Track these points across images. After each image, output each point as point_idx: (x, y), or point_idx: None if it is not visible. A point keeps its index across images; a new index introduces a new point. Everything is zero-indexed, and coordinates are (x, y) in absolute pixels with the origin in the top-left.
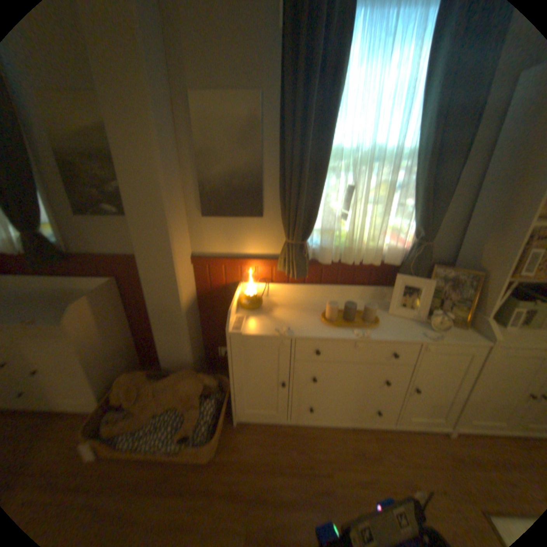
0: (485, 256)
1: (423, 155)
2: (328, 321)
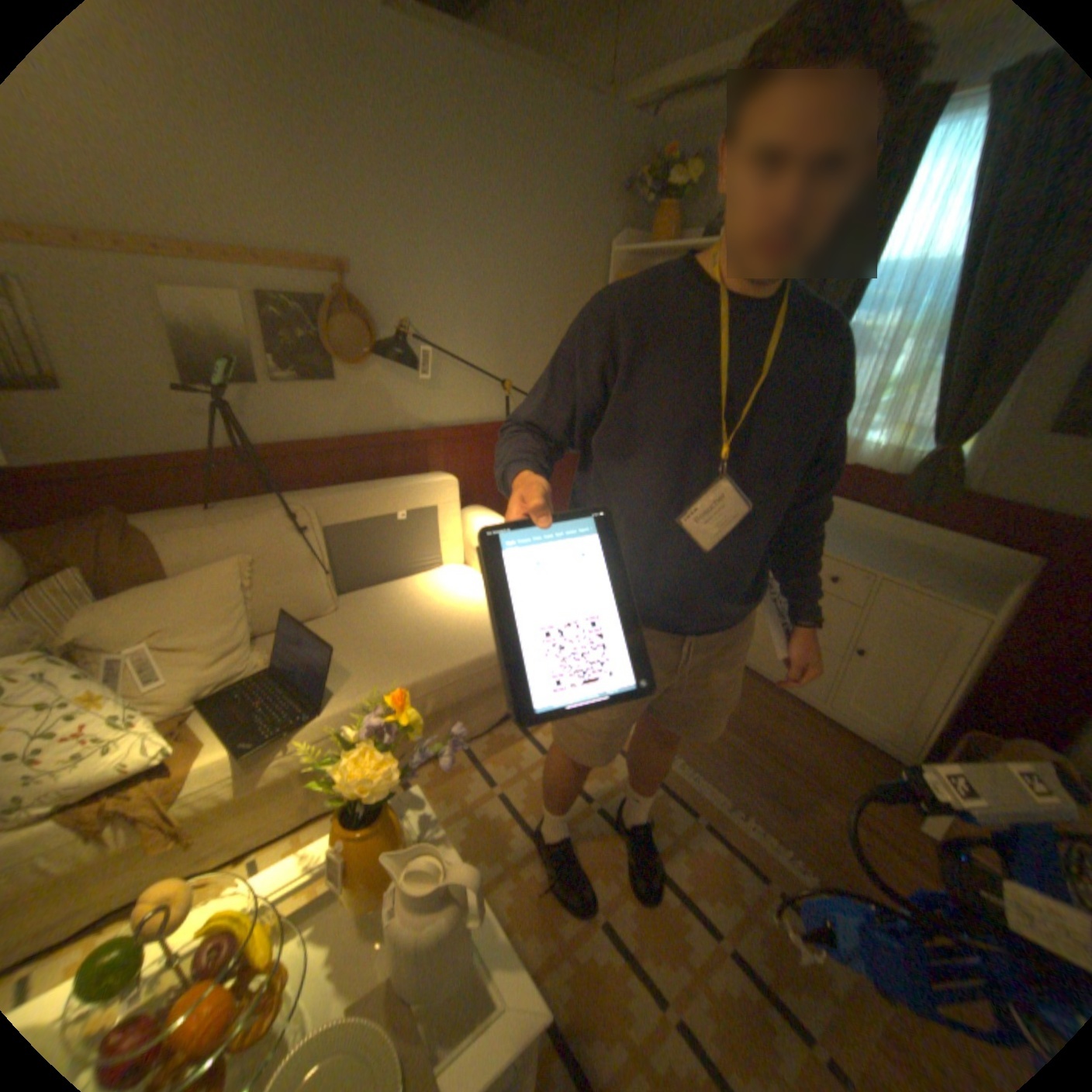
0: None
1: None
2: None
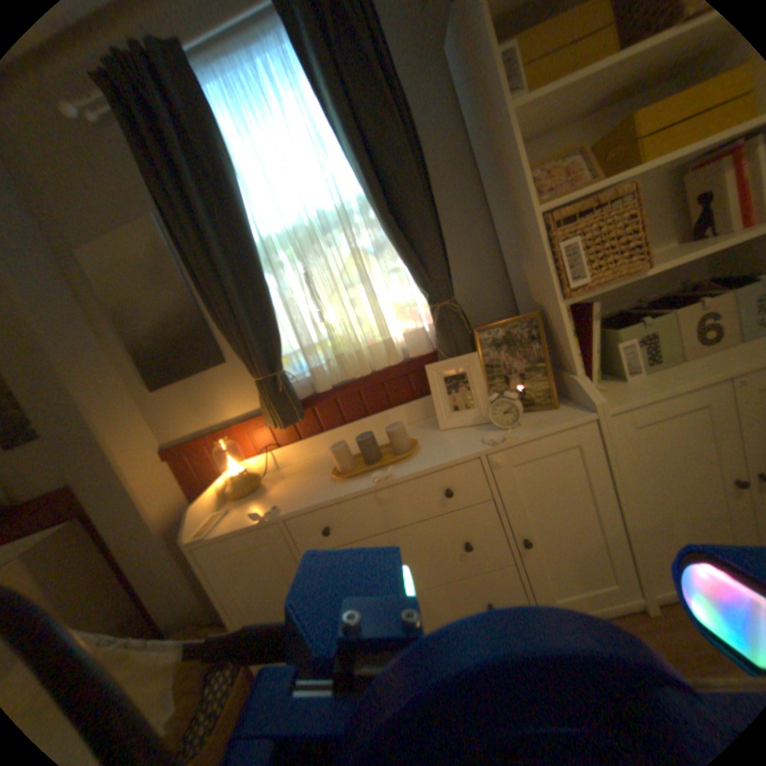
0: (532, 285)
1: (367, 193)
2: (338, 472)
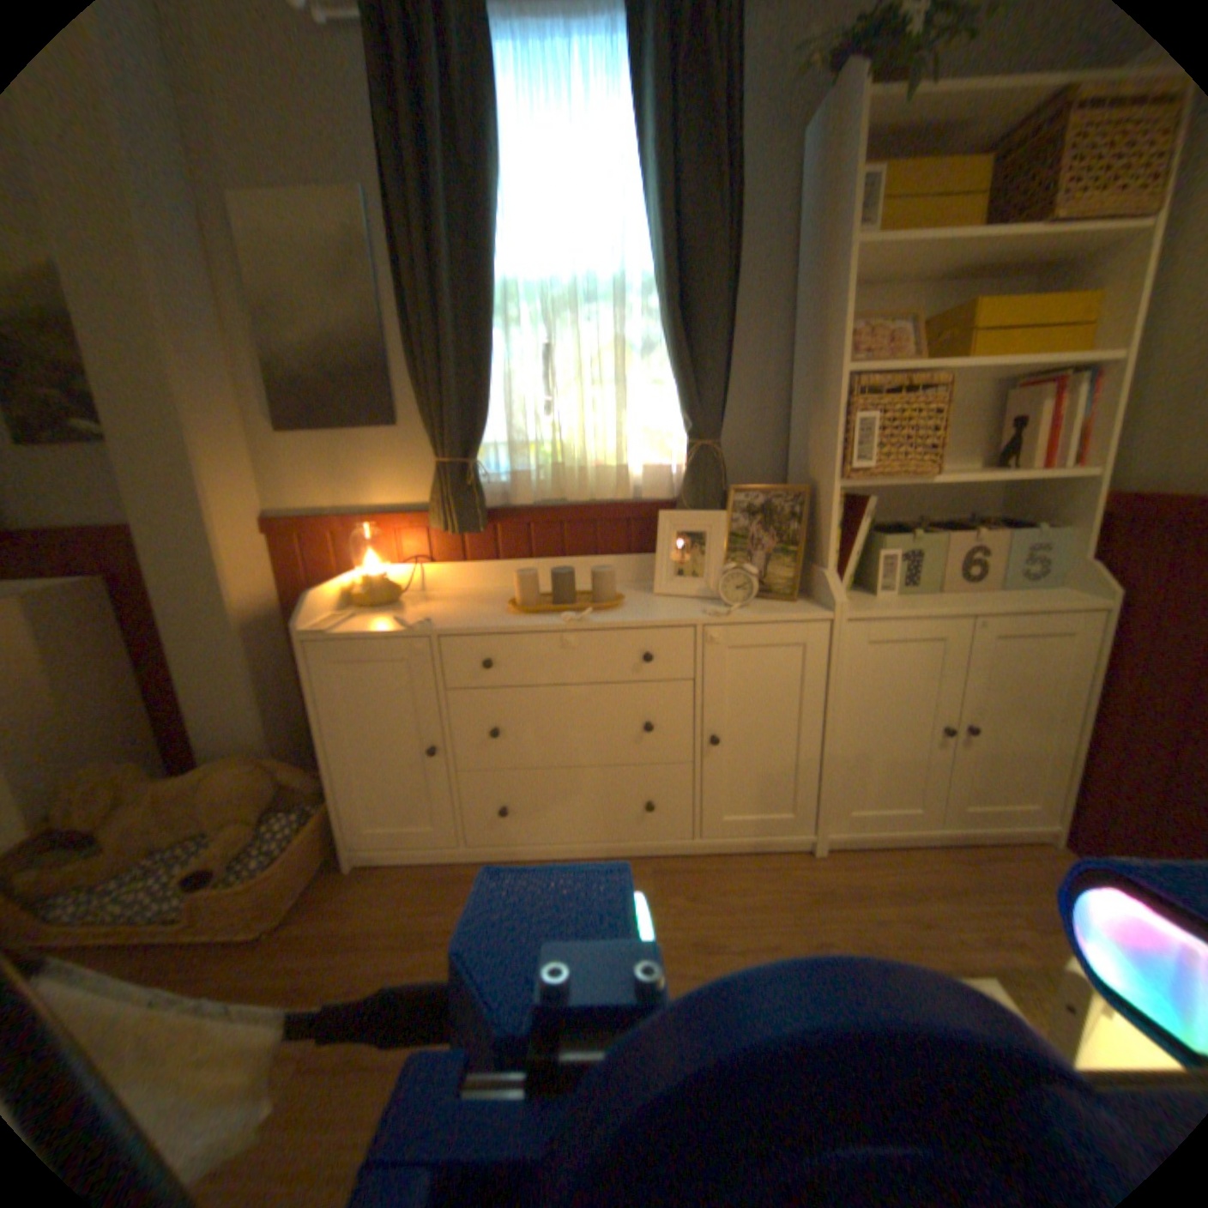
0: (812, 456)
1: (659, 275)
2: (519, 604)
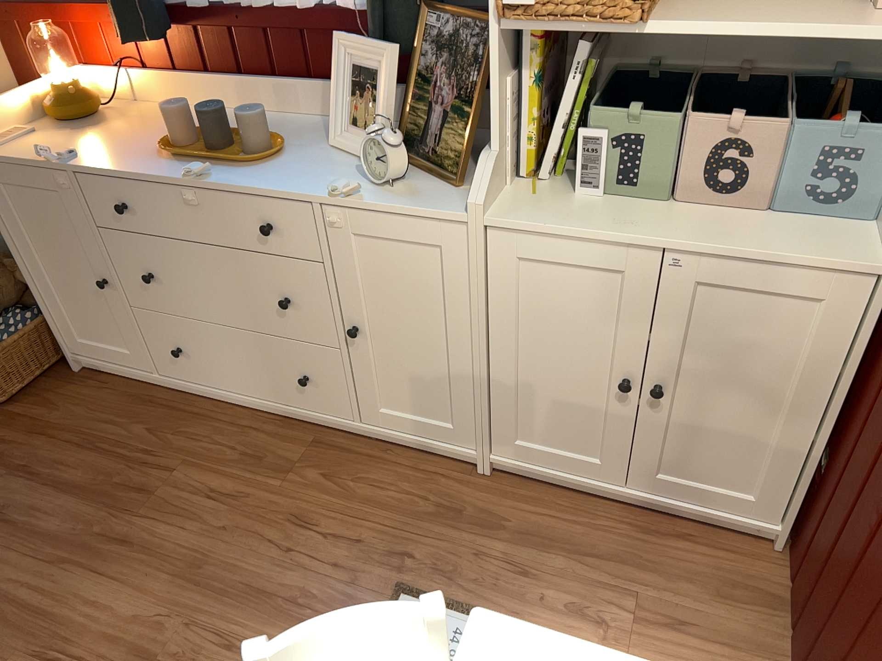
0: None
1: None
2: (174, 149)
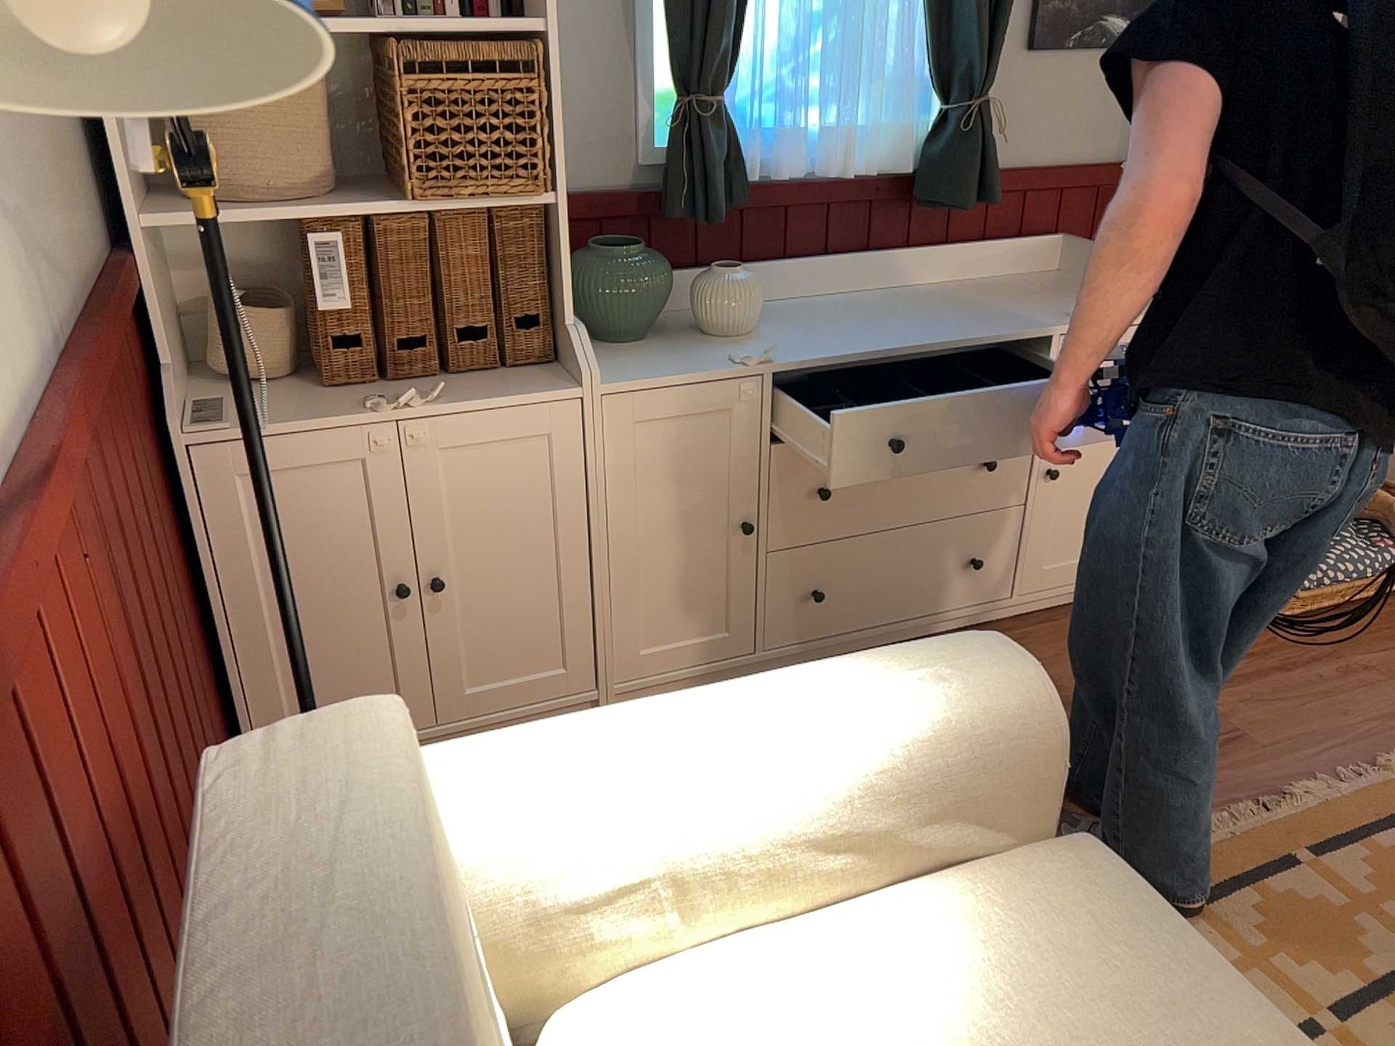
0: None
1: None
2: None
